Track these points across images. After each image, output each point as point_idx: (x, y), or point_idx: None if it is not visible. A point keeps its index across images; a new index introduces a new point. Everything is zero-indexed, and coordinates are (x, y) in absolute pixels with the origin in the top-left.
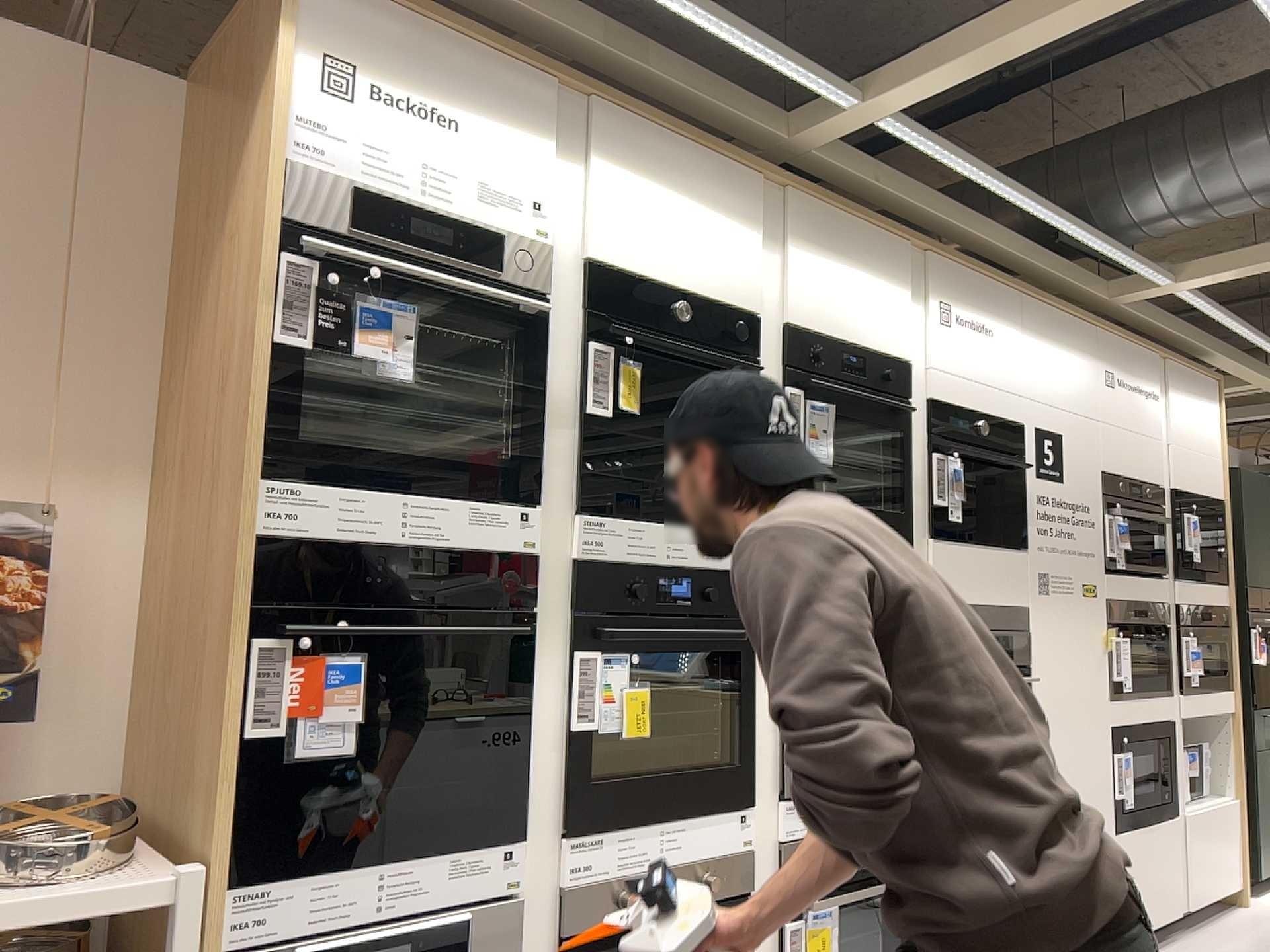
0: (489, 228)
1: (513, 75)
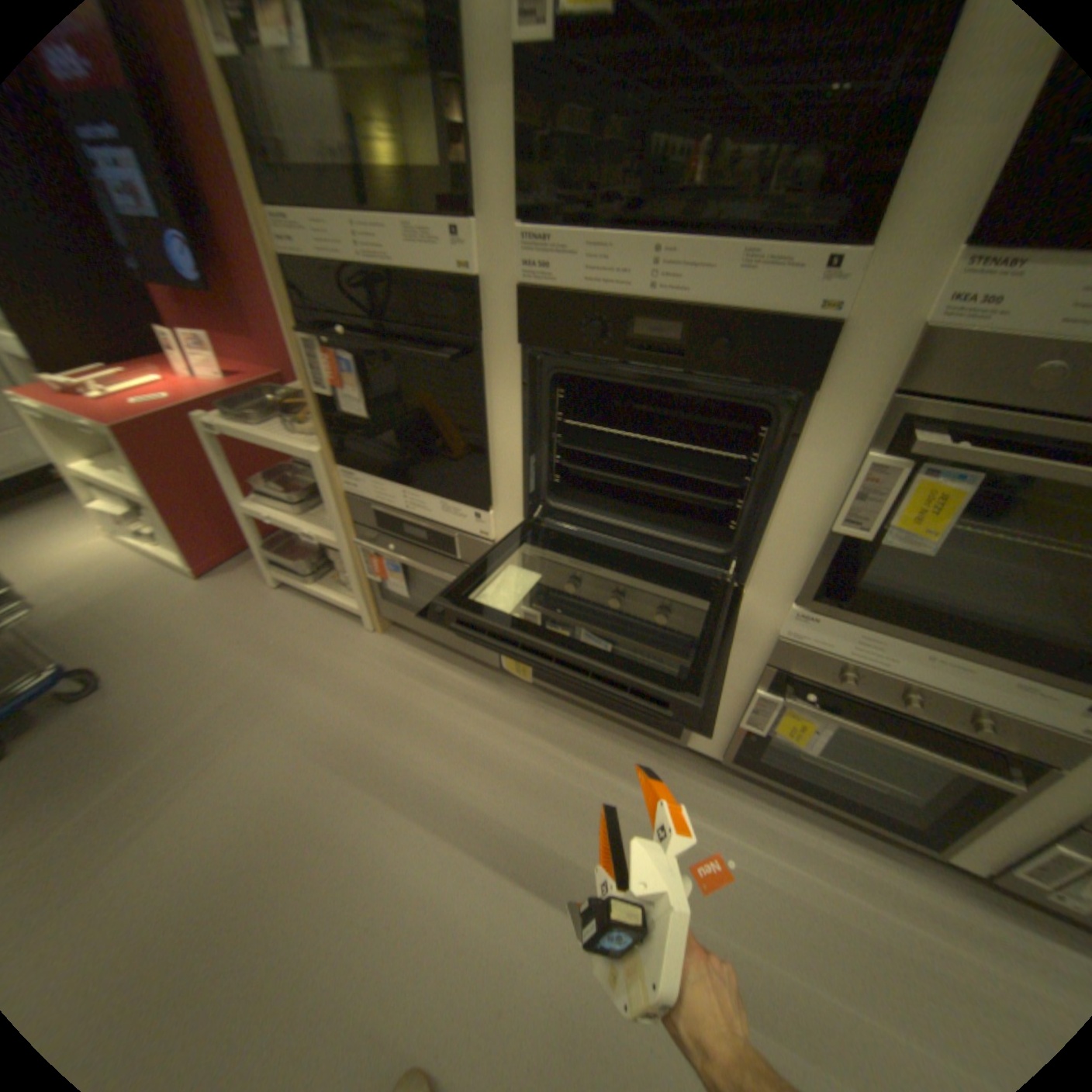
0: None
1: None
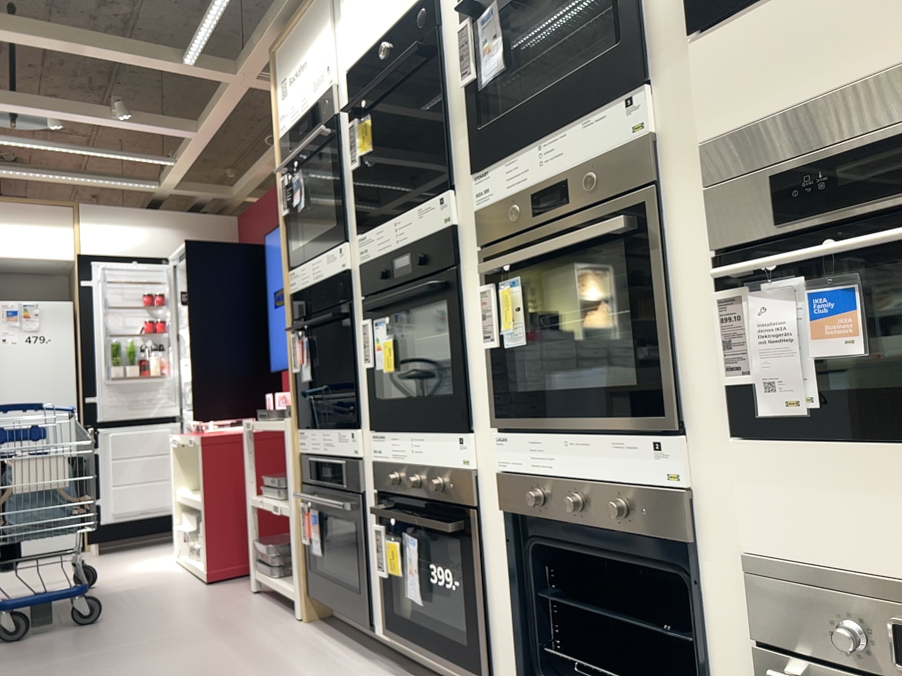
0: (314, 101)
1: (310, 4)
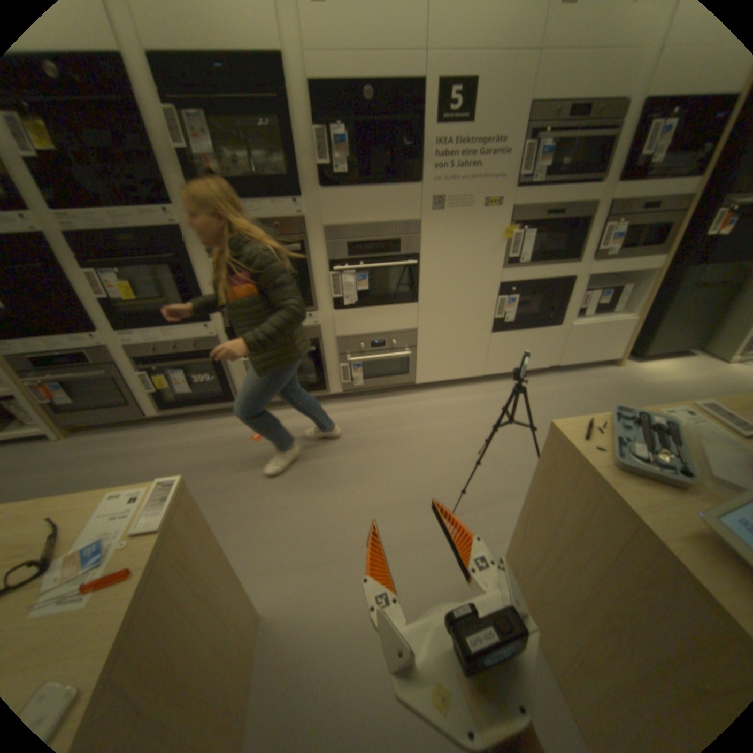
0: None
1: None
